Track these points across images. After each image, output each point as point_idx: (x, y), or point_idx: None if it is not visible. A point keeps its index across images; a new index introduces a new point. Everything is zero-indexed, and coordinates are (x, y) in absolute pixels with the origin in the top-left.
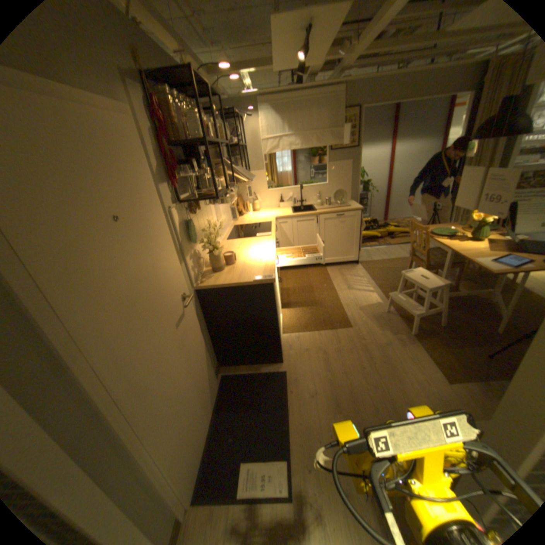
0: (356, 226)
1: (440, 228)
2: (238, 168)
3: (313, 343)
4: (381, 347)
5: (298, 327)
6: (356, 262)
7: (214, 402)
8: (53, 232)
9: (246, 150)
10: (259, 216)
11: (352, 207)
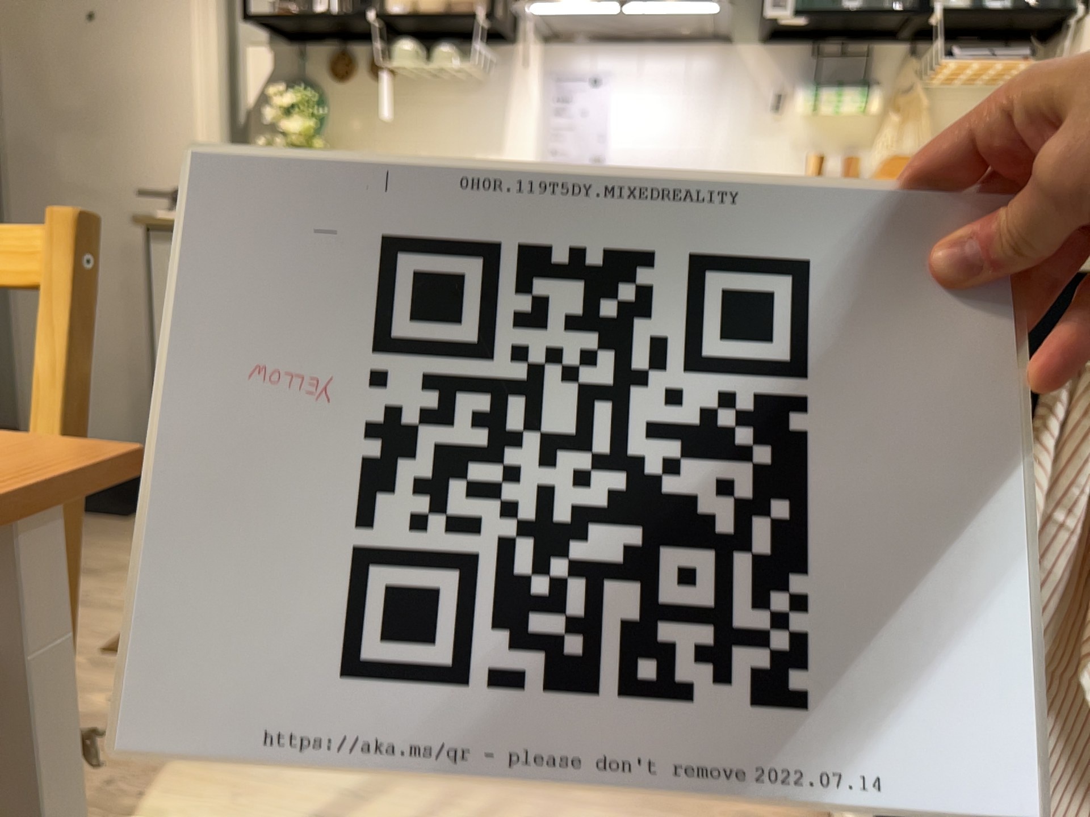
0: None
1: None
2: None
3: None
4: None
5: None
6: None
7: None
8: (16, 5)
9: None
10: None
11: None
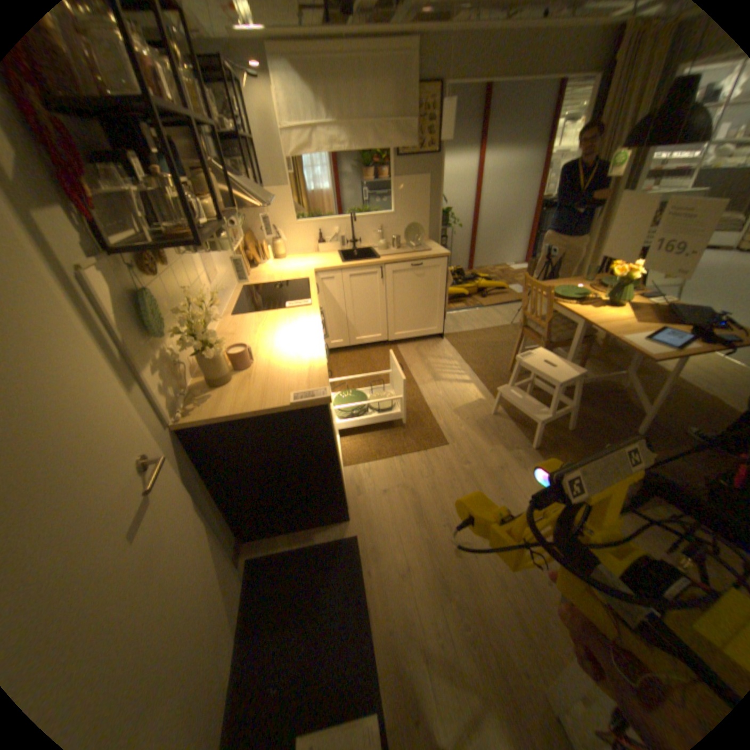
0: (439, 282)
1: (562, 285)
2: (240, 179)
3: (393, 477)
4: (494, 473)
5: (366, 452)
6: (440, 335)
7: (235, 617)
8: None
9: (253, 147)
10: (287, 267)
11: (431, 251)
